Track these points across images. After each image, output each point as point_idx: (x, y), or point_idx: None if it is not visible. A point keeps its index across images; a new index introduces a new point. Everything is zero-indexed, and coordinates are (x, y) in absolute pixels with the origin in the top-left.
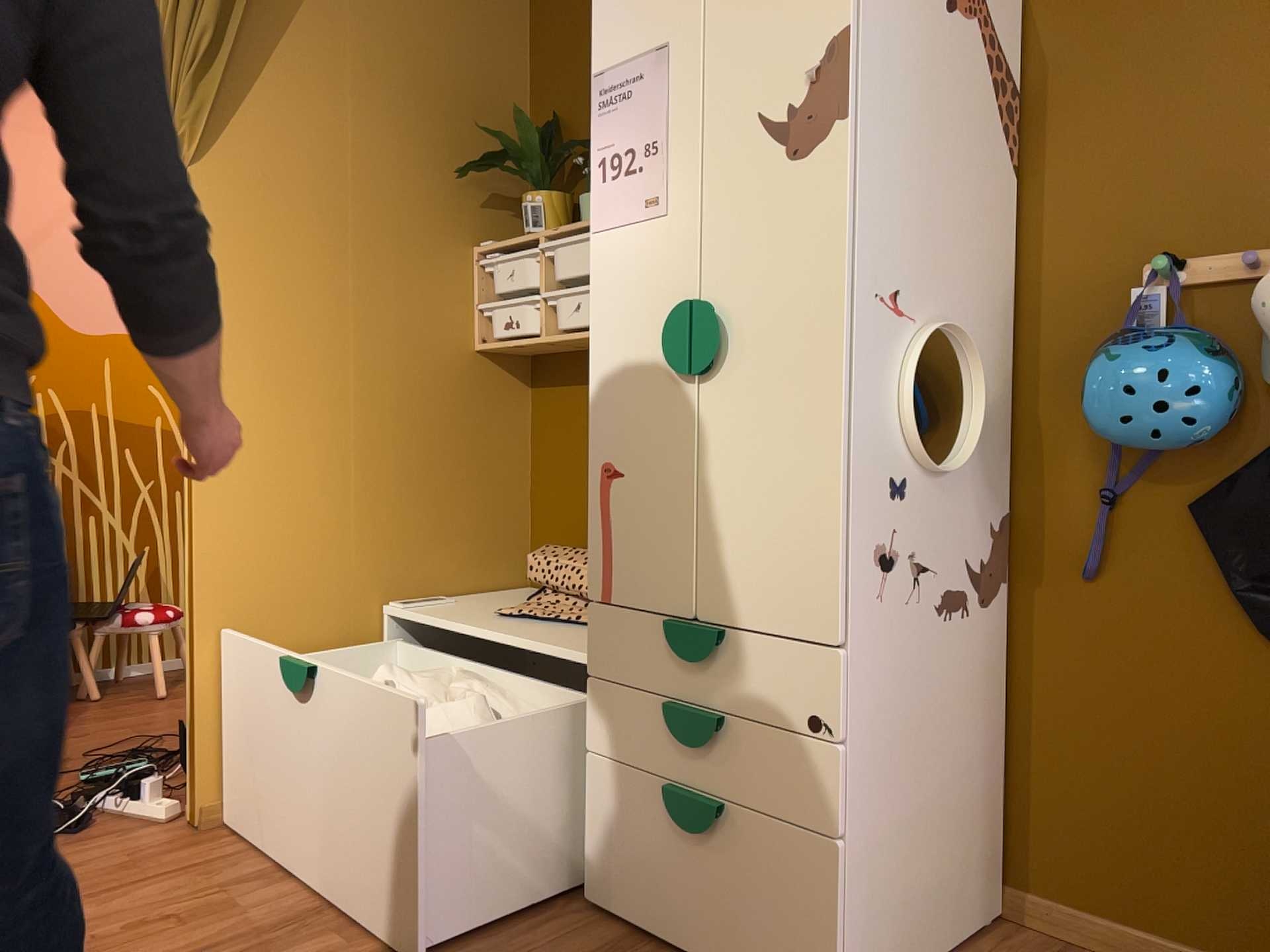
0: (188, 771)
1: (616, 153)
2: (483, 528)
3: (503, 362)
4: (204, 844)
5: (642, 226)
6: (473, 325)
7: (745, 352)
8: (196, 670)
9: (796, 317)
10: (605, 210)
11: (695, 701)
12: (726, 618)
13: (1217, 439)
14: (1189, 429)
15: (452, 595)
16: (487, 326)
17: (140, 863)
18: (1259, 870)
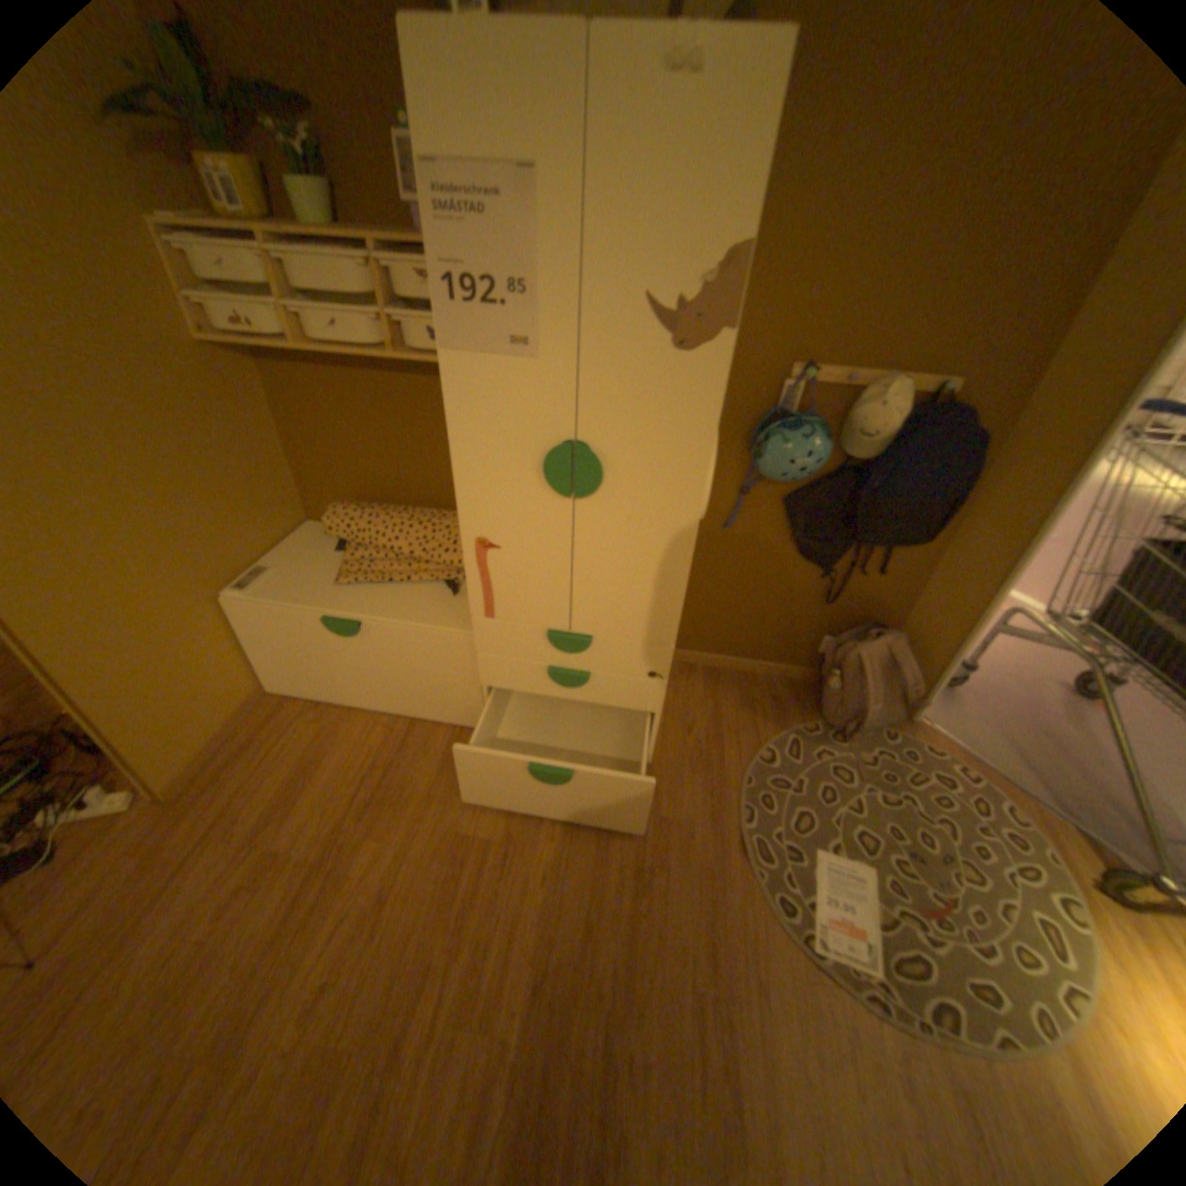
0: (132, 779)
1: (466, 274)
2: (263, 495)
3: (223, 343)
4: (189, 813)
5: (507, 362)
6: (182, 314)
7: (617, 487)
8: (101, 728)
9: (665, 472)
10: (456, 331)
11: (568, 666)
12: (593, 631)
13: (811, 476)
14: (806, 476)
15: (261, 555)
16: (198, 312)
17: (155, 858)
18: (770, 632)
